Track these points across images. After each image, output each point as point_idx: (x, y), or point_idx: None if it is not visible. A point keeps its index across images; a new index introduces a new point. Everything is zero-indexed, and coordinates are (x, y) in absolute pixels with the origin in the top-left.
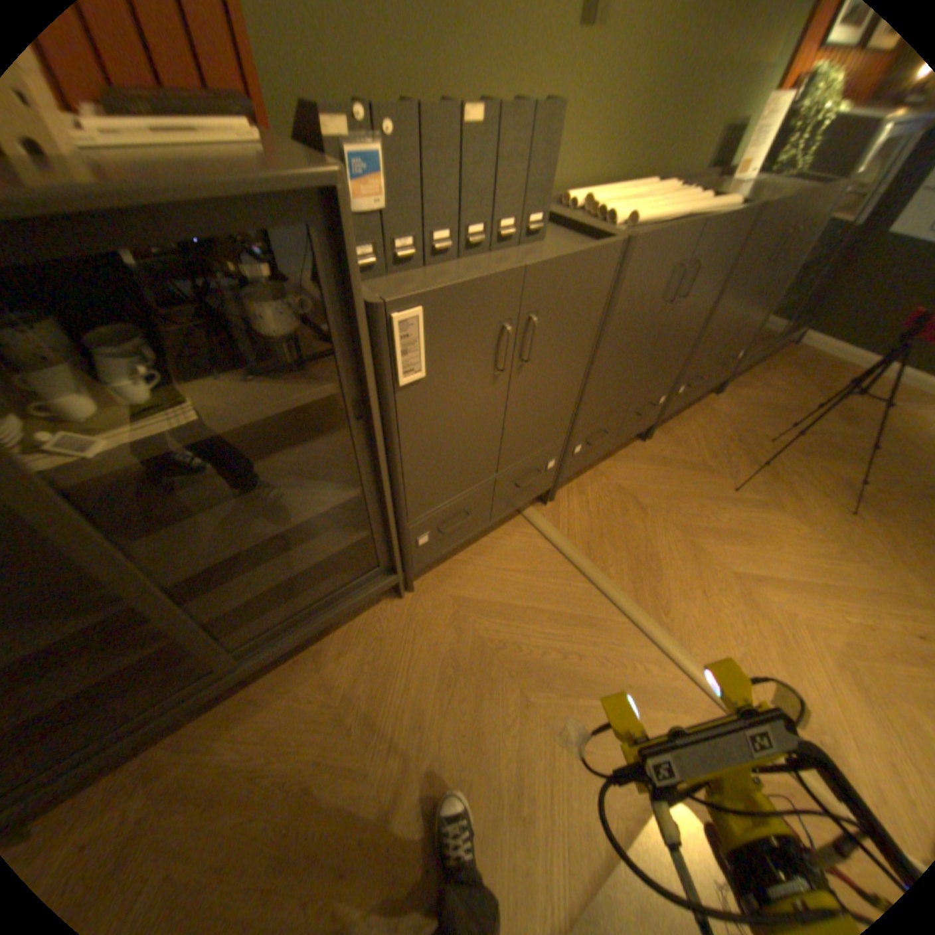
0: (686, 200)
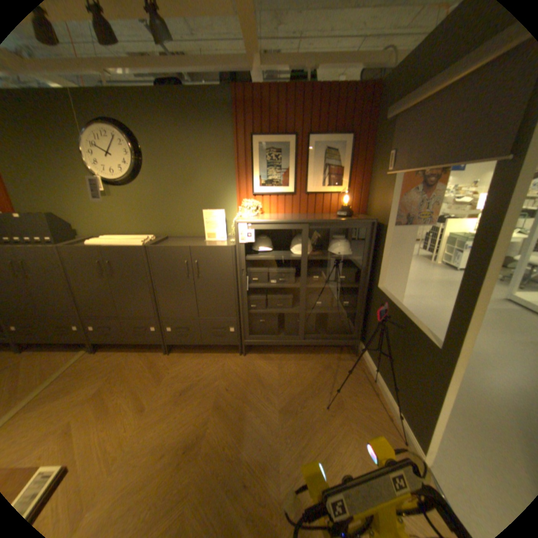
0: (124, 241)
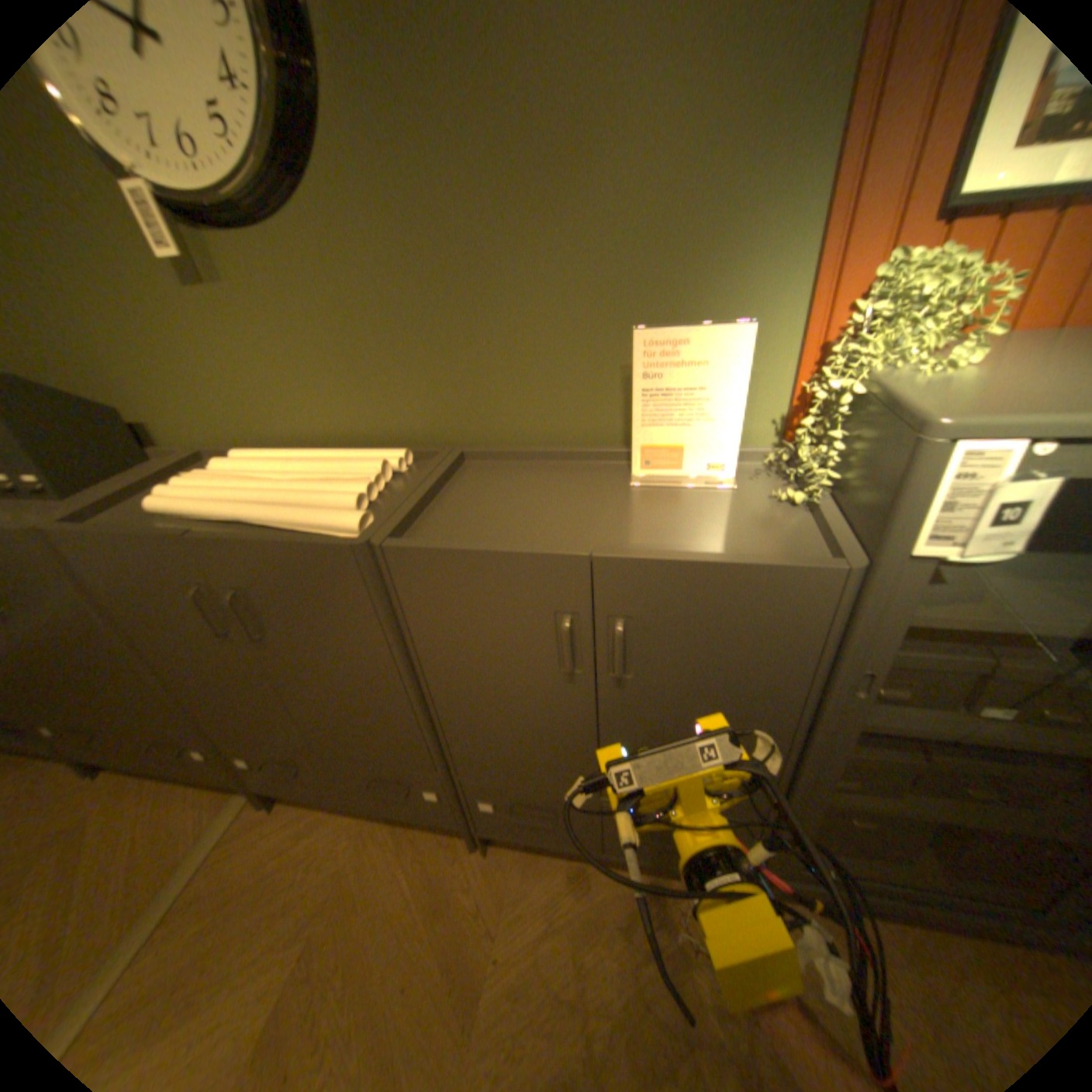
0: (287, 495)
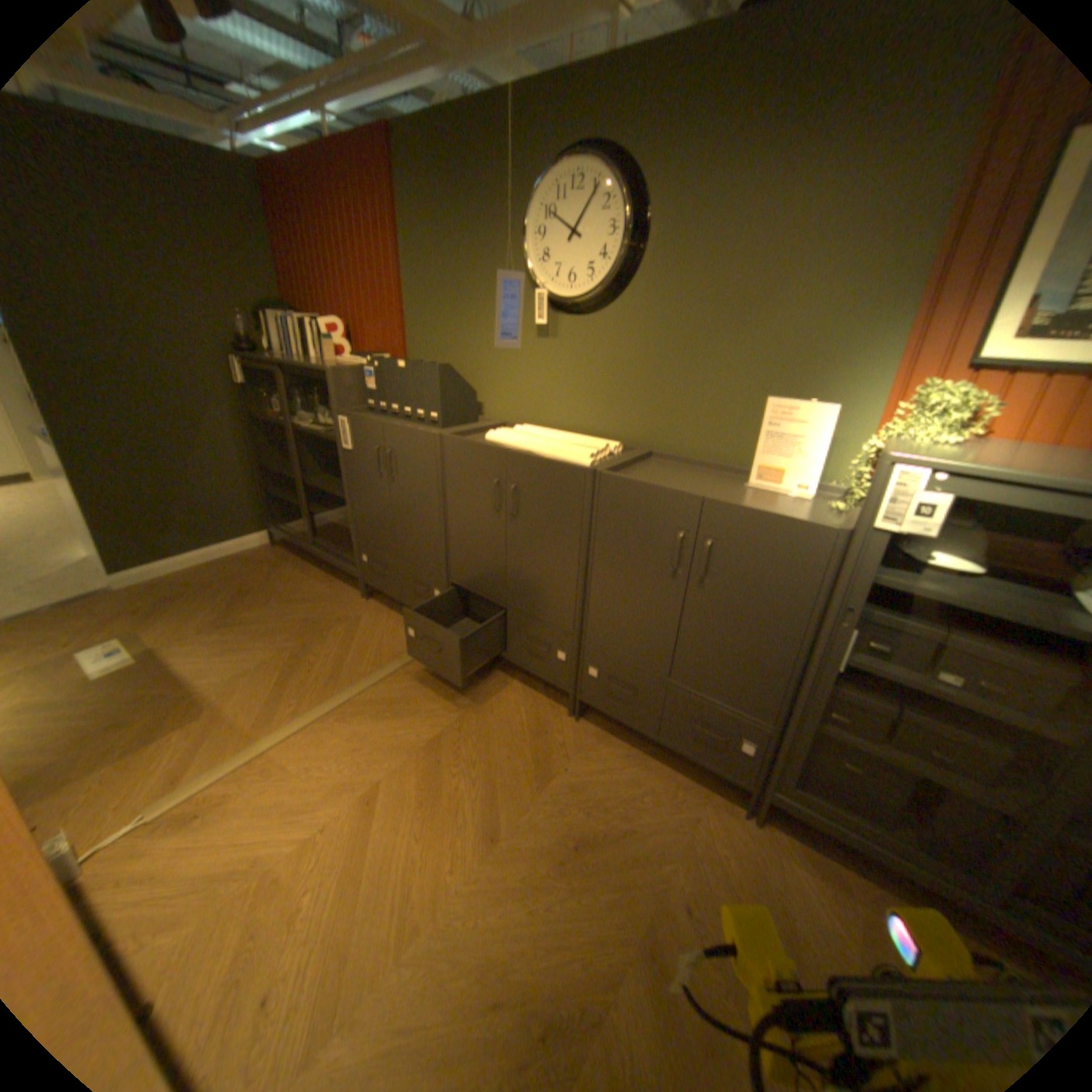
0: (554, 447)
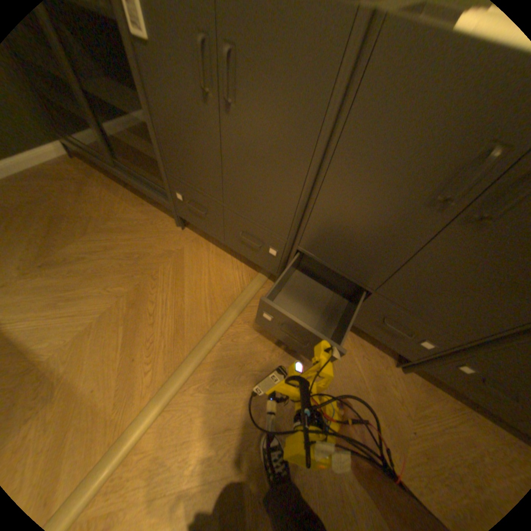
0: None
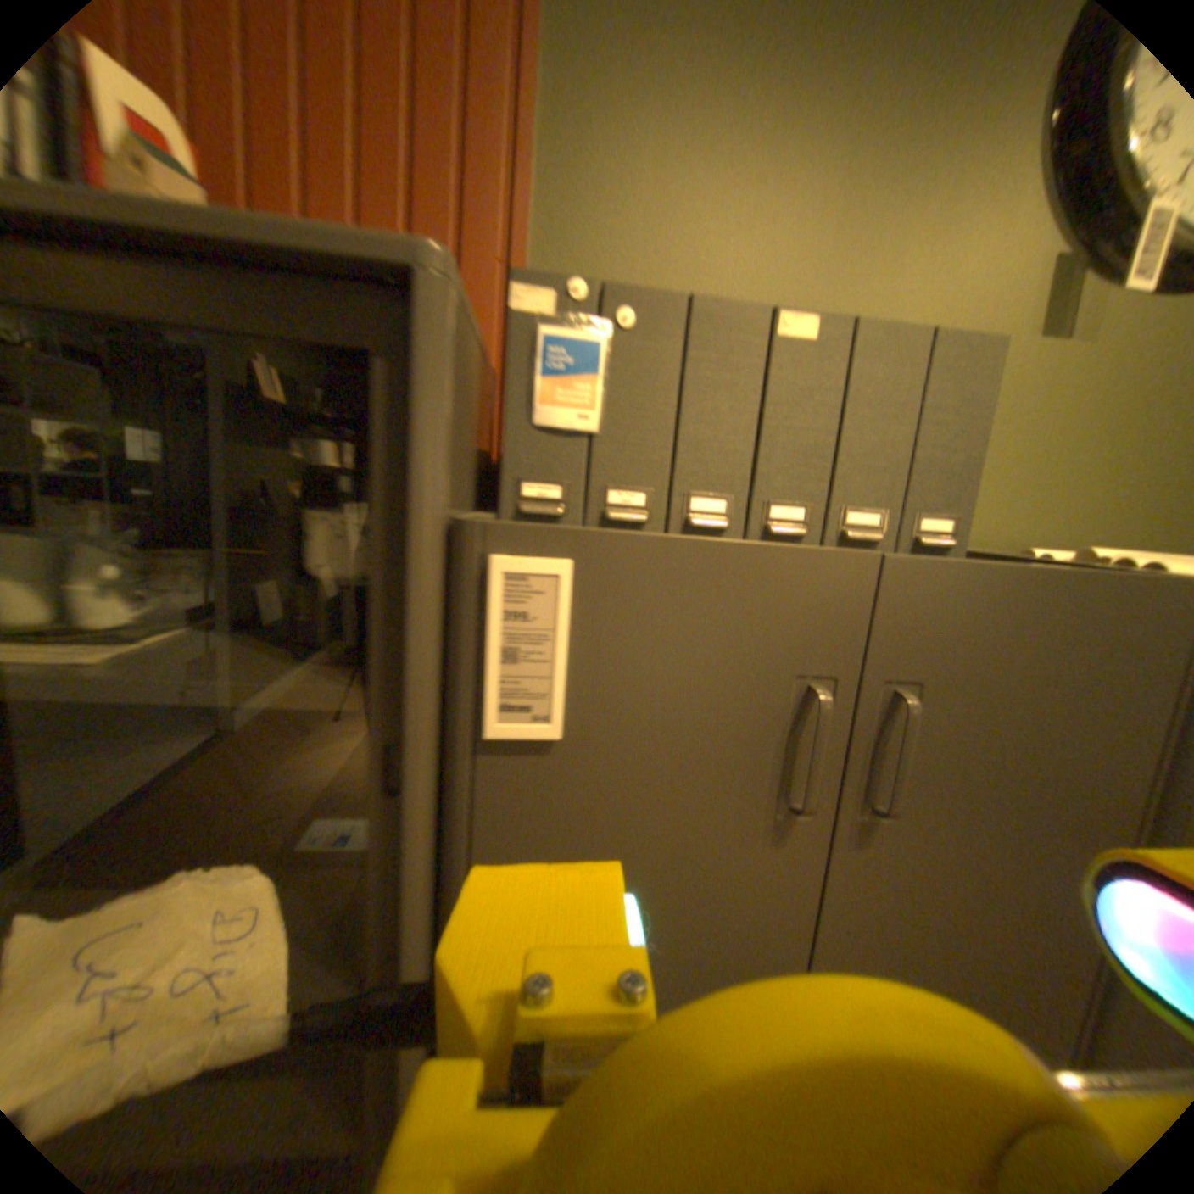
0: None
